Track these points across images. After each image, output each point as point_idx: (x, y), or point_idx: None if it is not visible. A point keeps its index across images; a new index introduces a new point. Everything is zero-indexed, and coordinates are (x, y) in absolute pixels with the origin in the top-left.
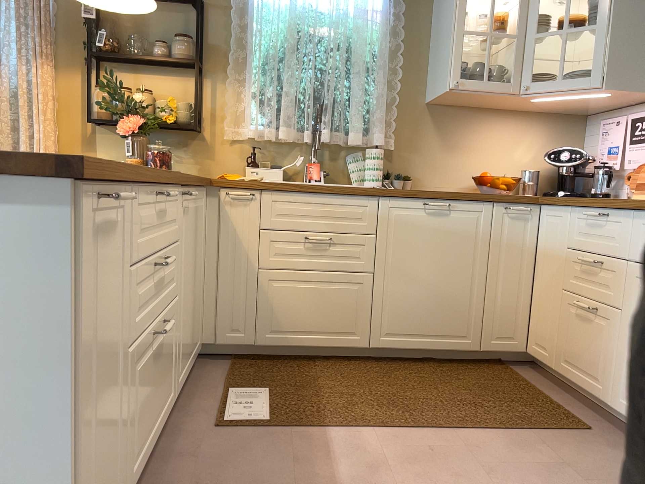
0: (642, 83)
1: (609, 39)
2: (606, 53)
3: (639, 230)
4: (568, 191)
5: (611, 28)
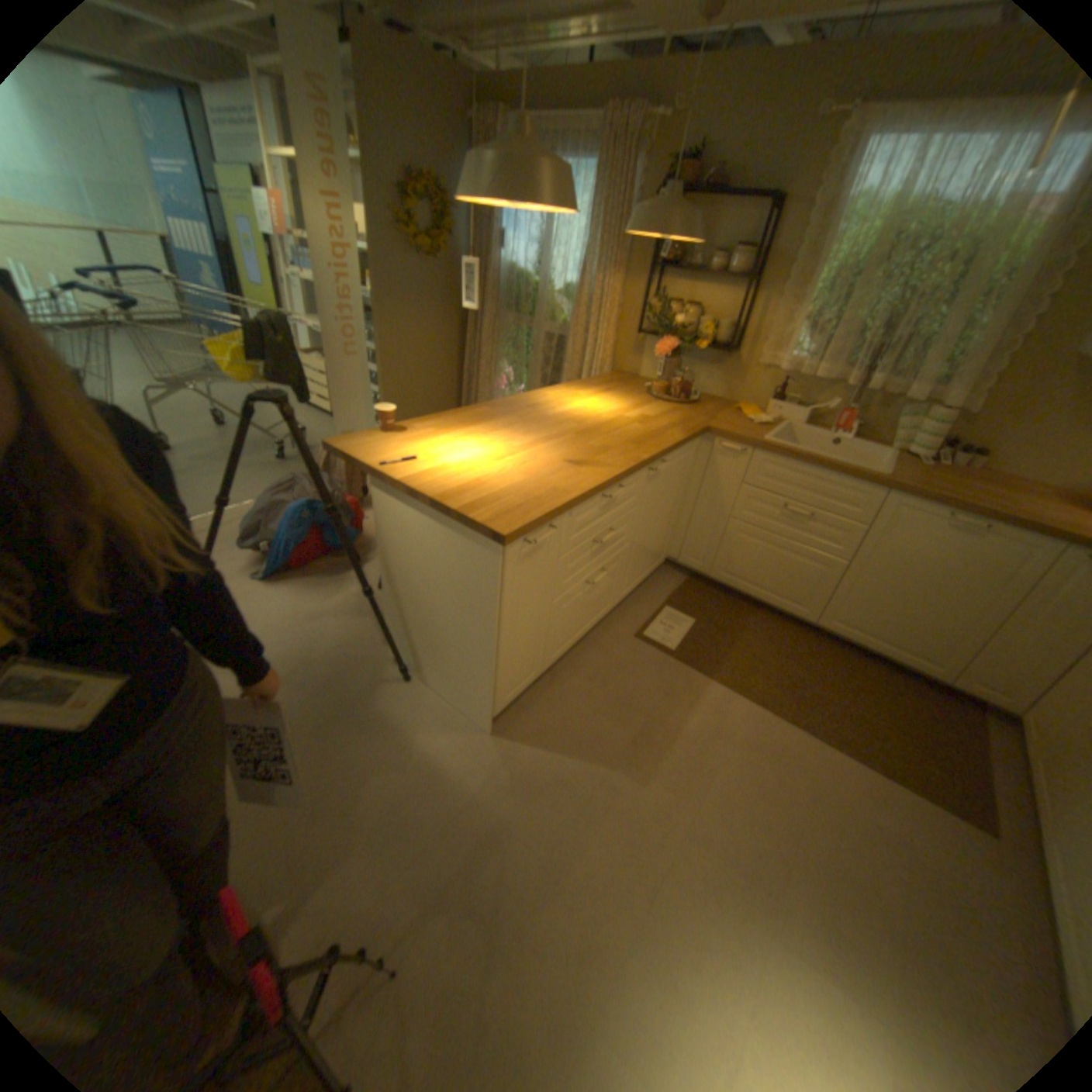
0: None
1: None
2: None
3: None
4: None
5: None
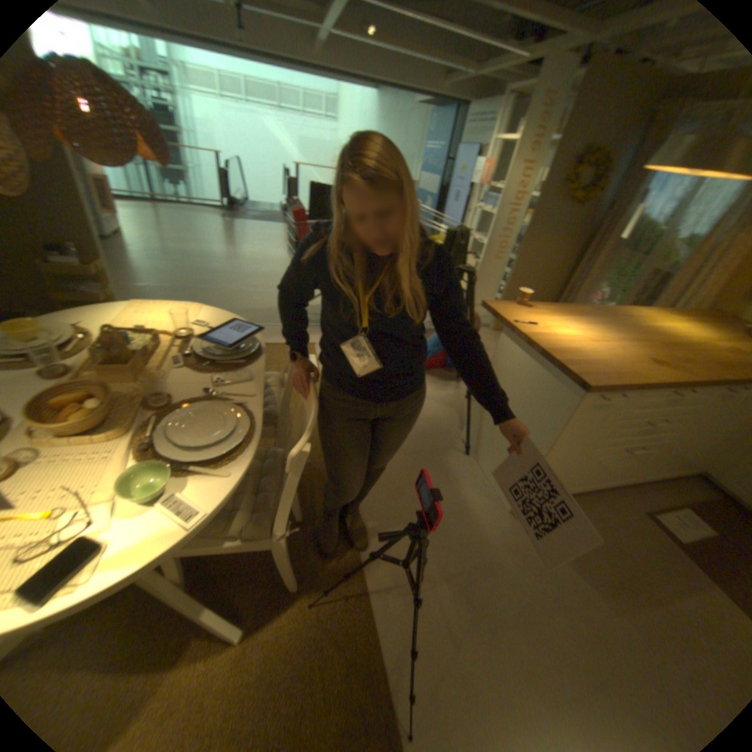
0: None
1: None
2: None
3: None
4: None
5: None
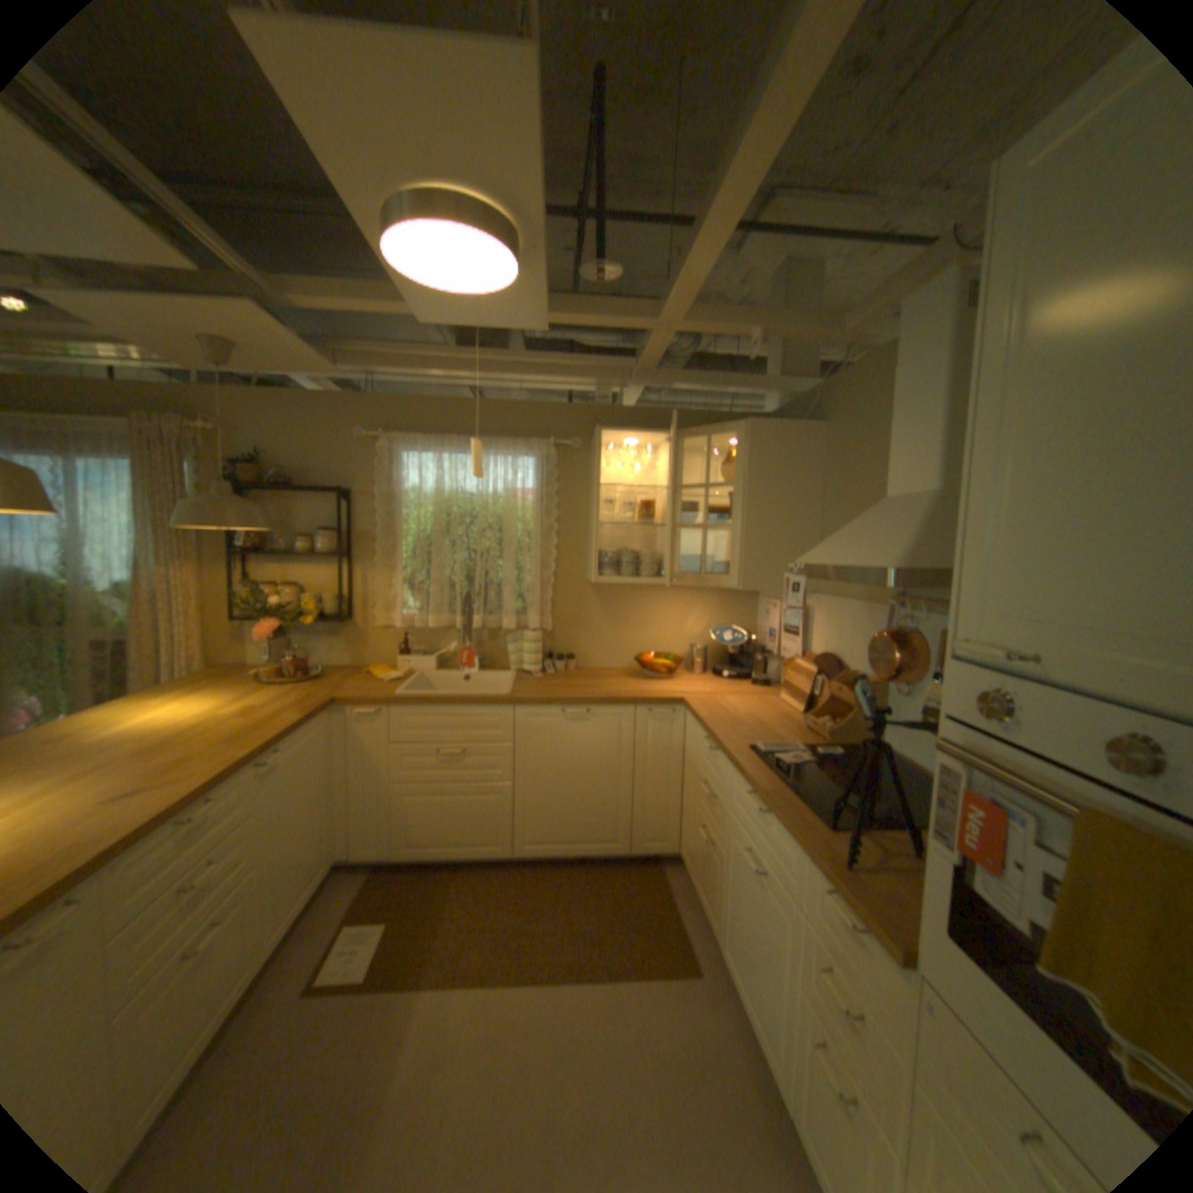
0: (780, 583)
1: (743, 540)
2: (742, 552)
3: (733, 779)
4: (732, 672)
5: (744, 530)
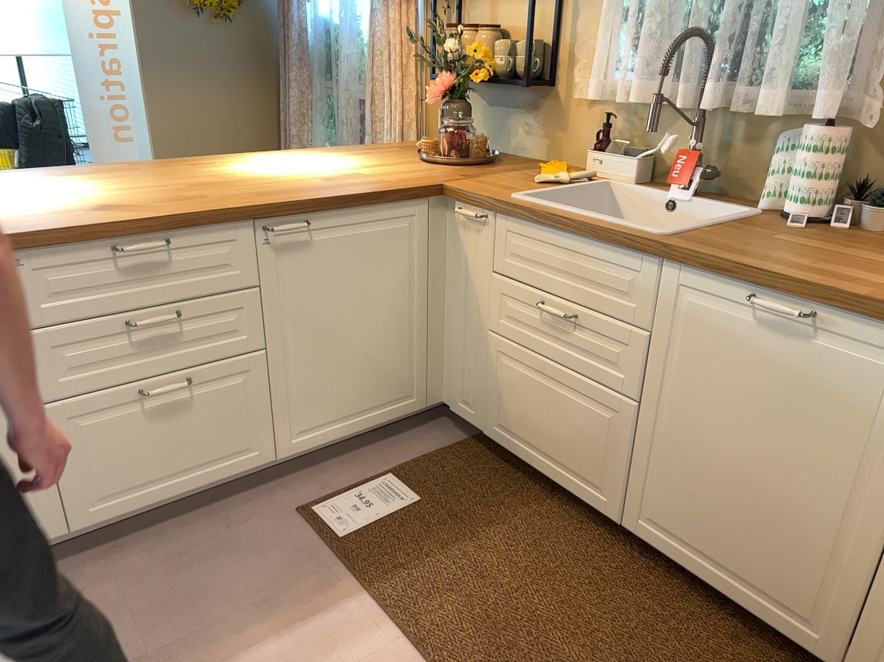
0: None
1: None
2: None
3: None
4: None
5: None
